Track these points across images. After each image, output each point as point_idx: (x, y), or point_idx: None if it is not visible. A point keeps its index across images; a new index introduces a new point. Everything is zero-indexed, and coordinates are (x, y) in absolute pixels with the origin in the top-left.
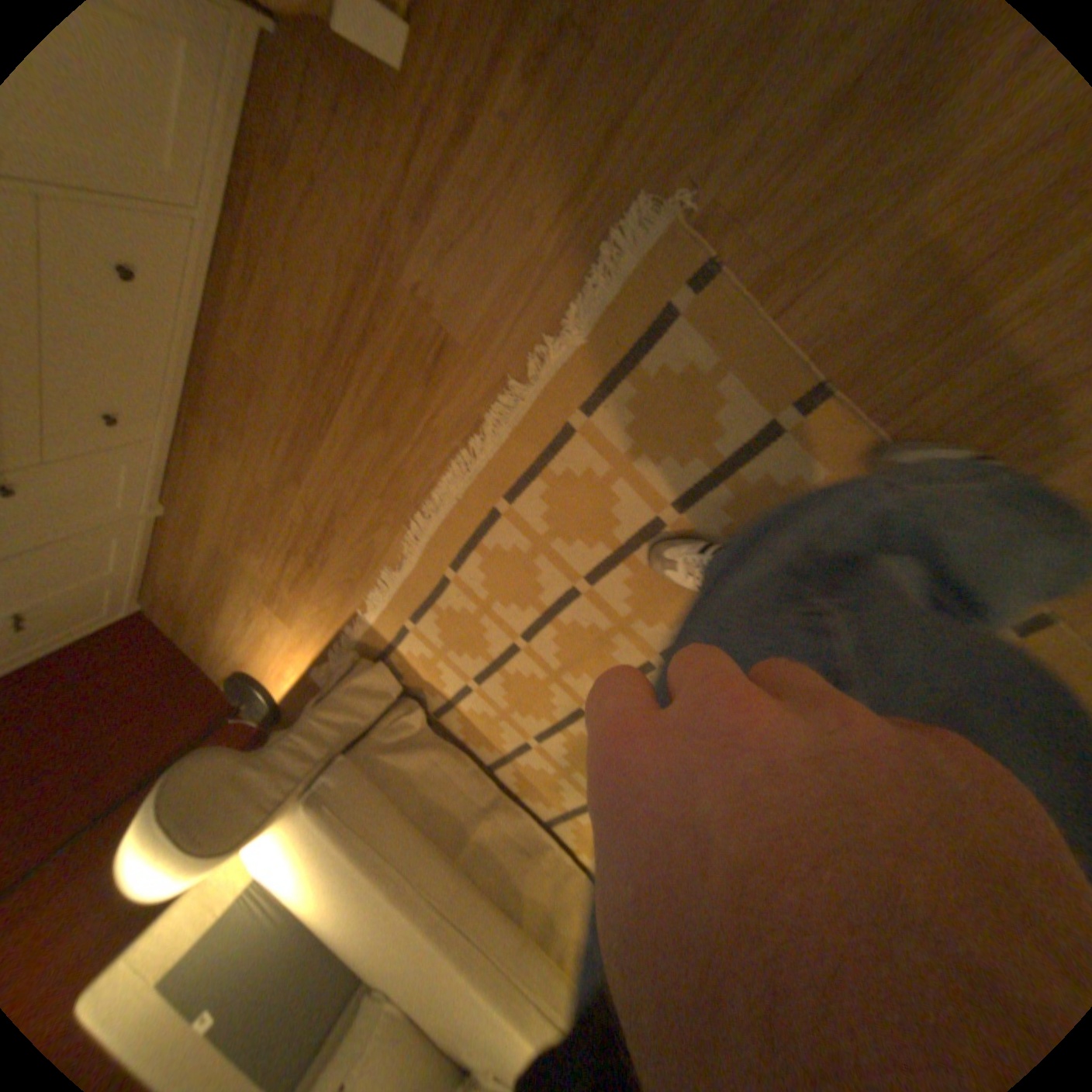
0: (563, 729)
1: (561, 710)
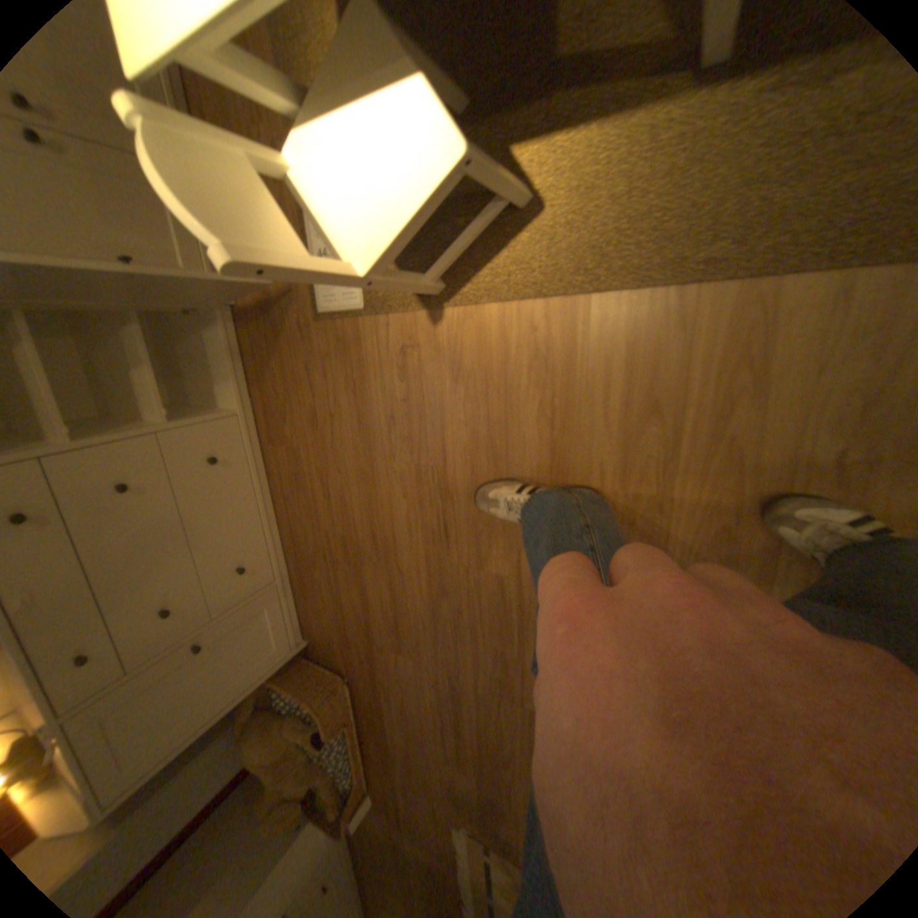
0: None
1: None
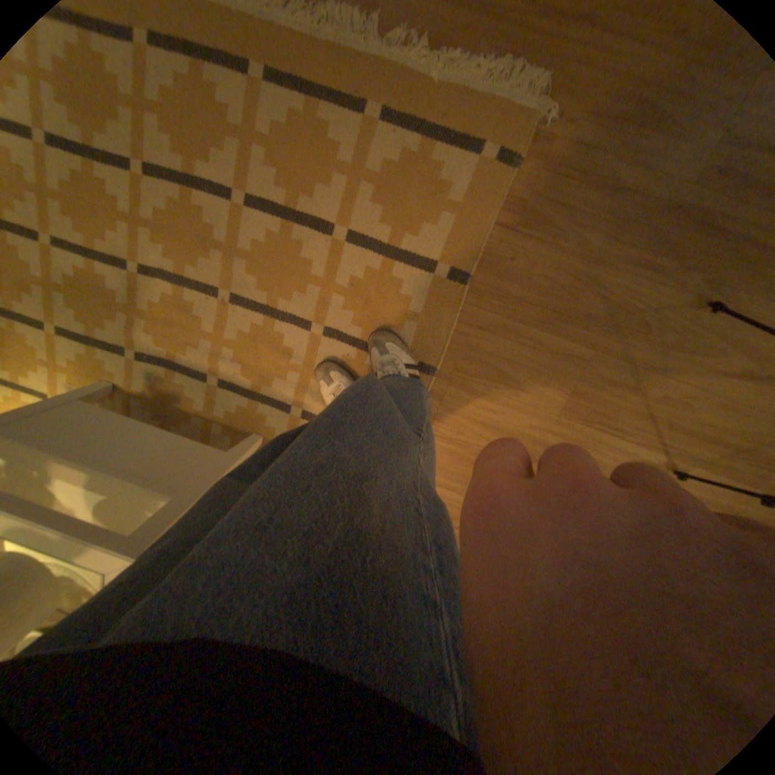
0: (89, 262)
1: (106, 248)
